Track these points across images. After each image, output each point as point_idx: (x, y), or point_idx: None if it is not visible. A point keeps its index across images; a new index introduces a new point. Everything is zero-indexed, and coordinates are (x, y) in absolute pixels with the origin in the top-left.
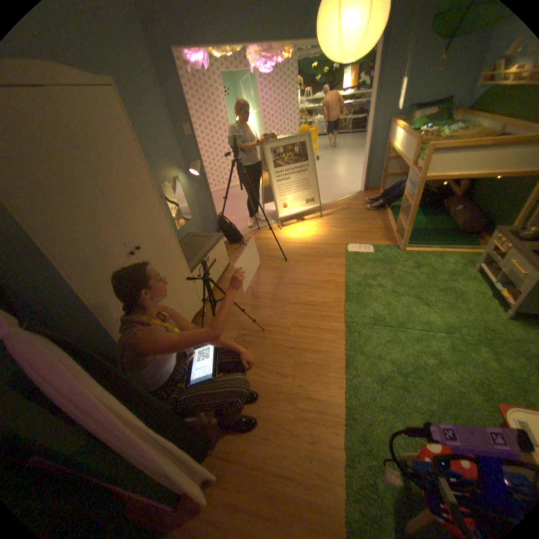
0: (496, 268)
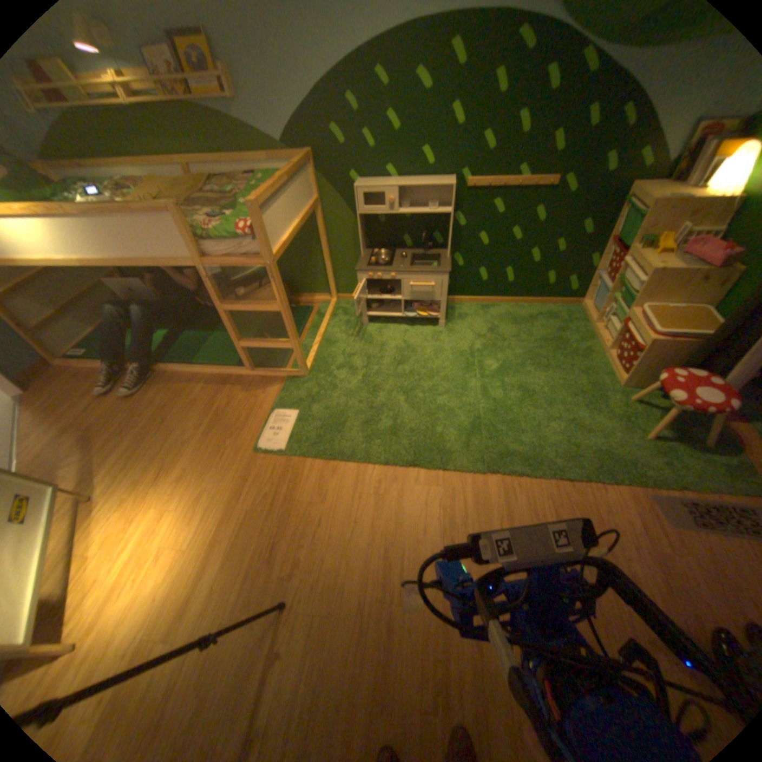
0: (380, 305)
